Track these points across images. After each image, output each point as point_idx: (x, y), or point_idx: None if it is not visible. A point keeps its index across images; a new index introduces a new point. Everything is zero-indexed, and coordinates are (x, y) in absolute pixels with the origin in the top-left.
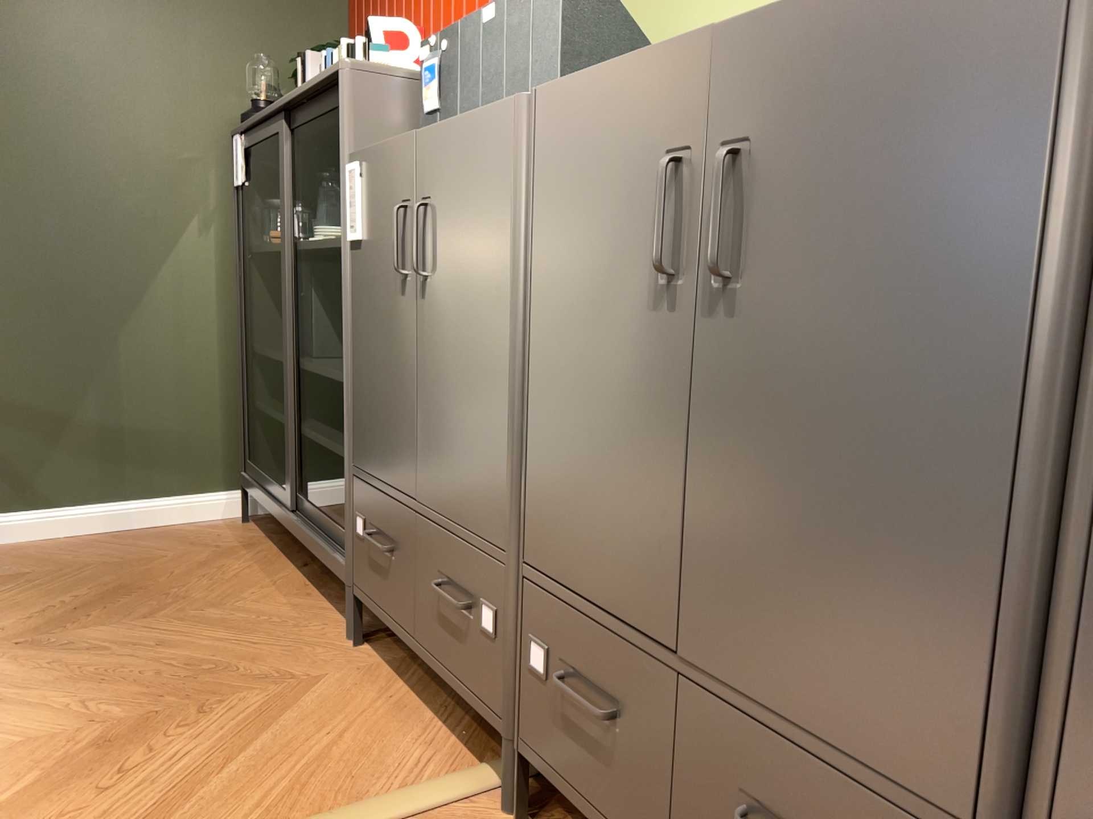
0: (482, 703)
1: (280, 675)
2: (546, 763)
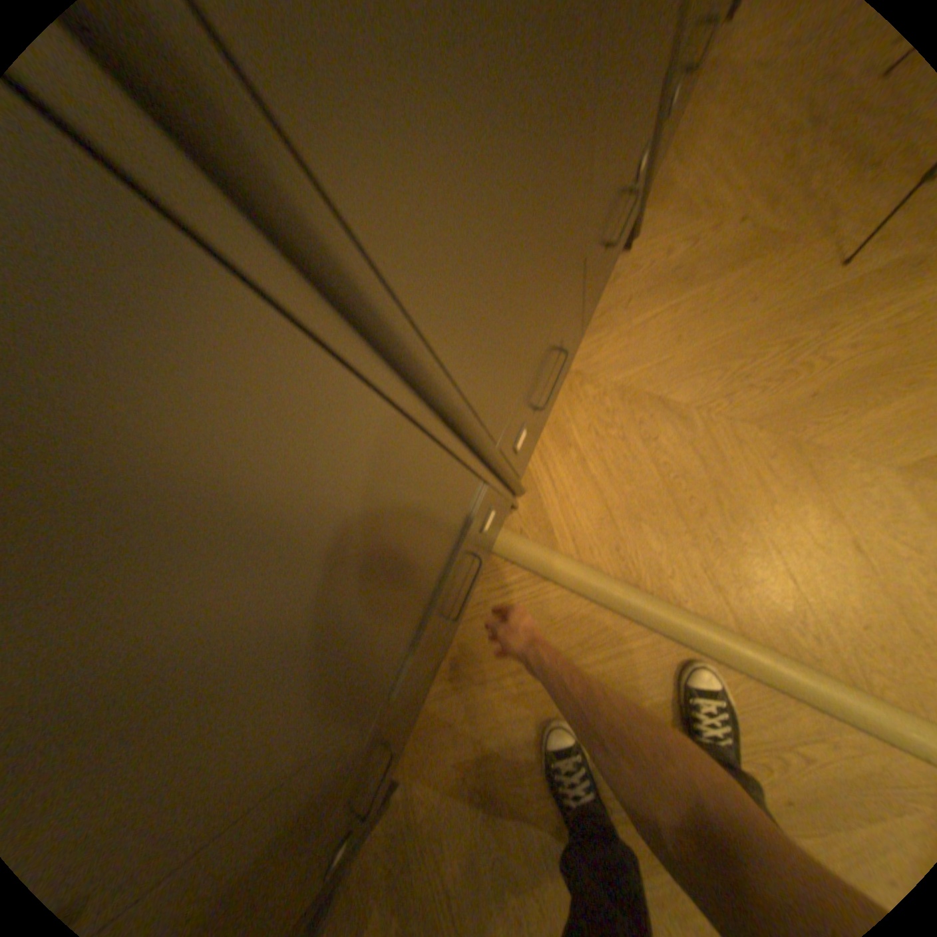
0: (496, 529)
1: (476, 807)
2: (533, 444)
